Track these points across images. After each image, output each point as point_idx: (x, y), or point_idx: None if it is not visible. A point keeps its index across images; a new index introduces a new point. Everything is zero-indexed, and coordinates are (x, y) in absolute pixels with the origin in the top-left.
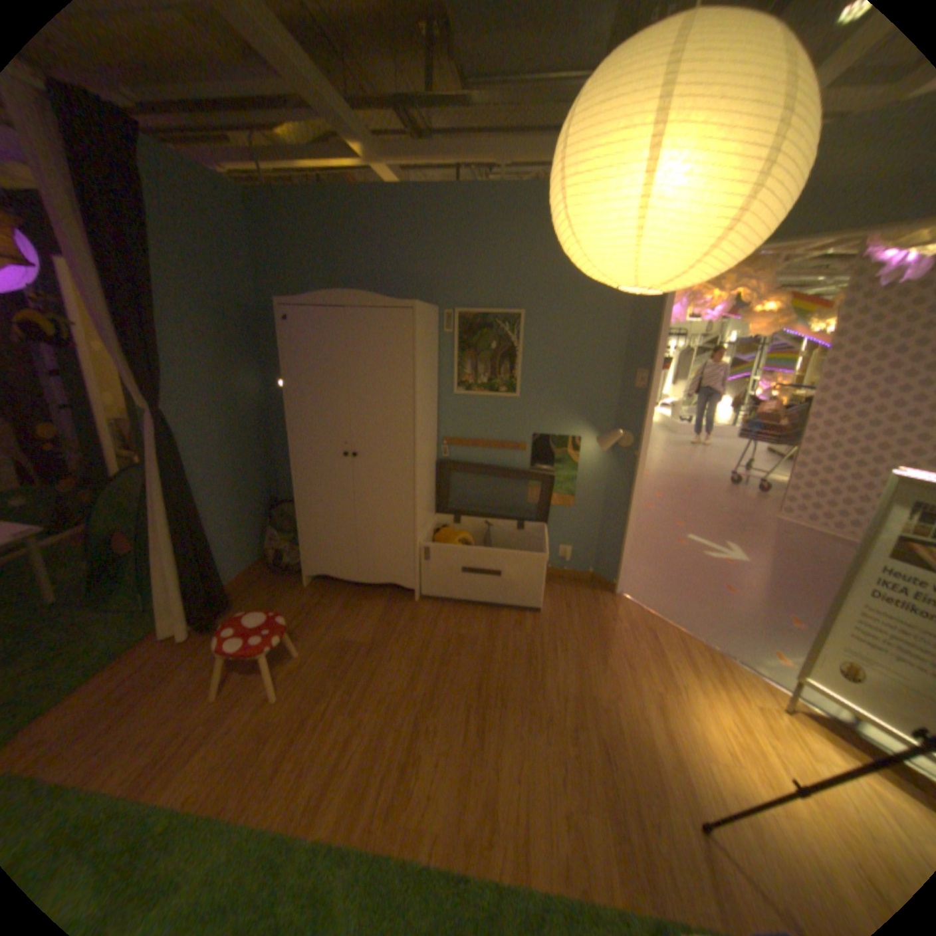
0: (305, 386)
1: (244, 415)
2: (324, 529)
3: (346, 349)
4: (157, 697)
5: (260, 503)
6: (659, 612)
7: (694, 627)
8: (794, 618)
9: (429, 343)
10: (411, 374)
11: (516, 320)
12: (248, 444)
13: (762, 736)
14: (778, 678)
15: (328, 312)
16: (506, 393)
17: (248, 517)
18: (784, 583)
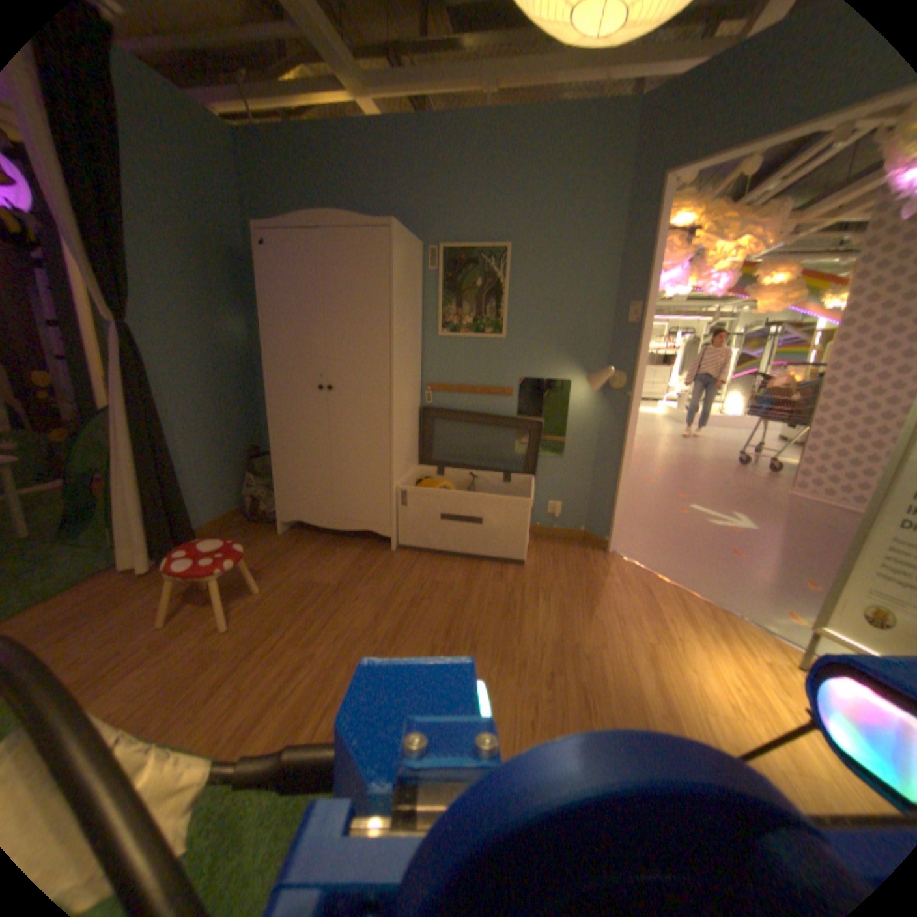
0: (280, 314)
1: (224, 356)
2: (298, 470)
3: (322, 274)
4: (103, 622)
5: (239, 450)
6: (654, 570)
7: (692, 585)
8: (807, 581)
9: (409, 274)
10: (386, 295)
11: (502, 254)
12: (228, 386)
13: (768, 690)
14: (788, 635)
15: (303, 234)
16: (491, 333)
17: (225, 462)
18: (795, 550)
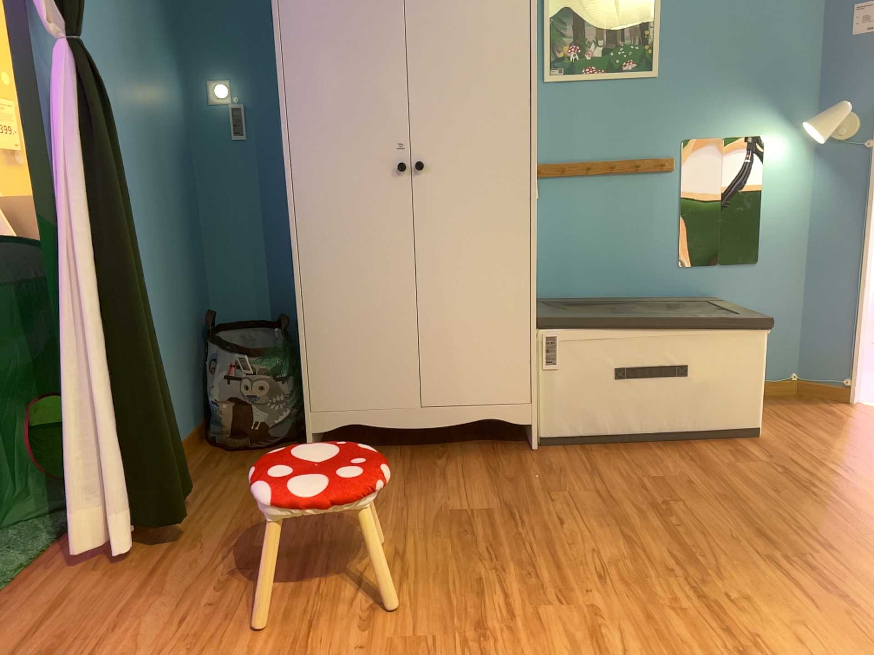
0: (319, 42)
1: (166, 140)
2: (350, 328)
3: None
4: (121, 643)
5: (191, 318)
6: None
7: None
8: None
9: None
10: None
11: None
12: (173, 198)
13: None
14: None
15: None
16: (636, 71)
17: (178, 340)
18: None
